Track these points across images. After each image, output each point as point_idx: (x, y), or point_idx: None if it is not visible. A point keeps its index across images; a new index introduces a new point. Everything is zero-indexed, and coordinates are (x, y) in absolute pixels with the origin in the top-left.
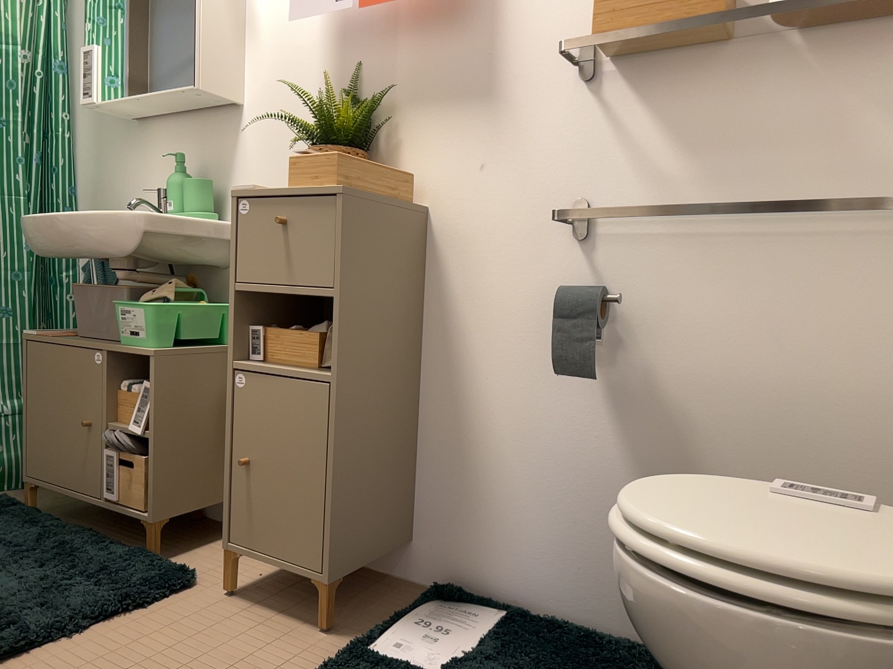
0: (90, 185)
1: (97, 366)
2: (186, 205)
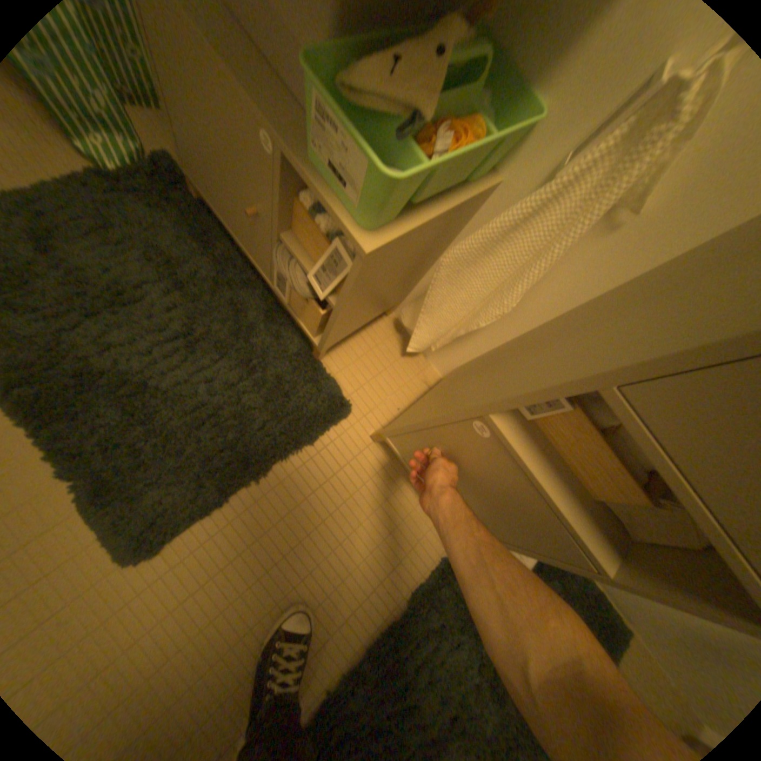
0: None
1: (266, 149)
2: None
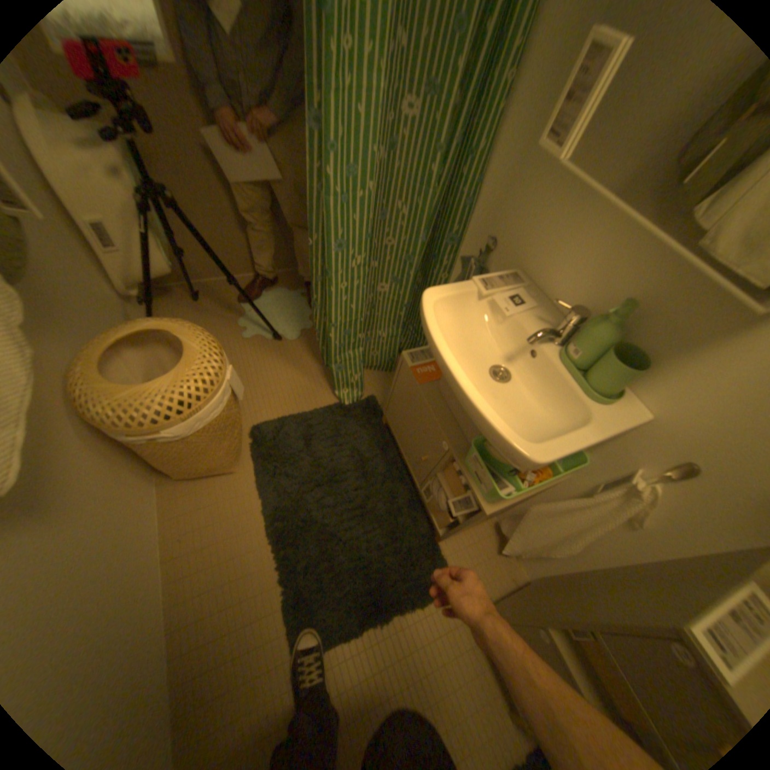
0: (500, 181)
1: (444, 448)
2: (597, 377)
